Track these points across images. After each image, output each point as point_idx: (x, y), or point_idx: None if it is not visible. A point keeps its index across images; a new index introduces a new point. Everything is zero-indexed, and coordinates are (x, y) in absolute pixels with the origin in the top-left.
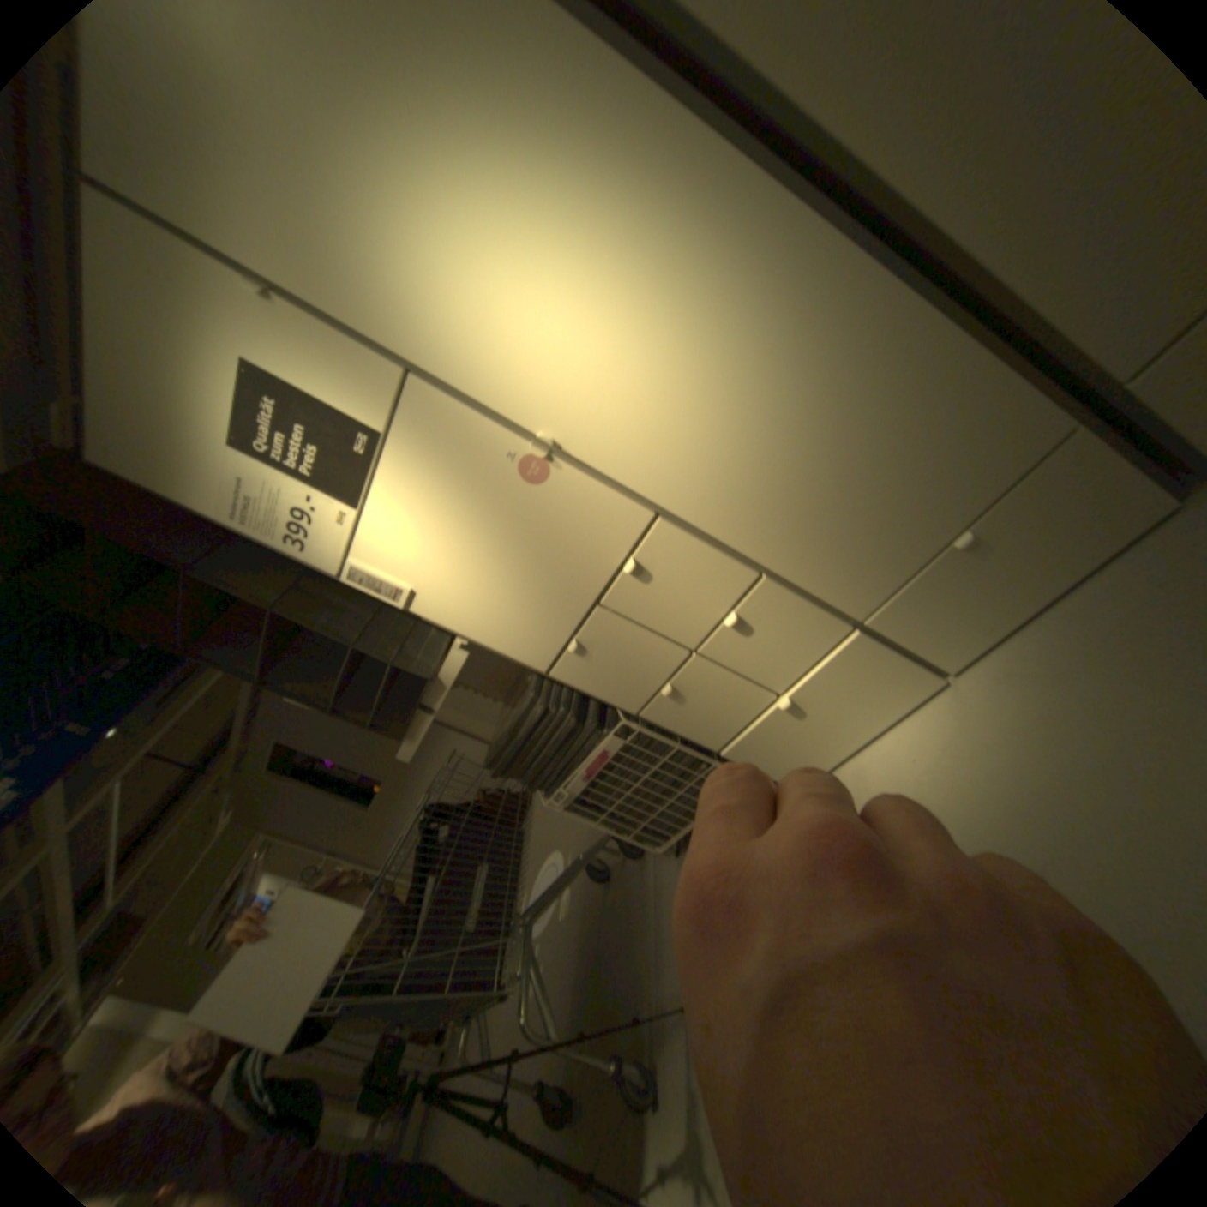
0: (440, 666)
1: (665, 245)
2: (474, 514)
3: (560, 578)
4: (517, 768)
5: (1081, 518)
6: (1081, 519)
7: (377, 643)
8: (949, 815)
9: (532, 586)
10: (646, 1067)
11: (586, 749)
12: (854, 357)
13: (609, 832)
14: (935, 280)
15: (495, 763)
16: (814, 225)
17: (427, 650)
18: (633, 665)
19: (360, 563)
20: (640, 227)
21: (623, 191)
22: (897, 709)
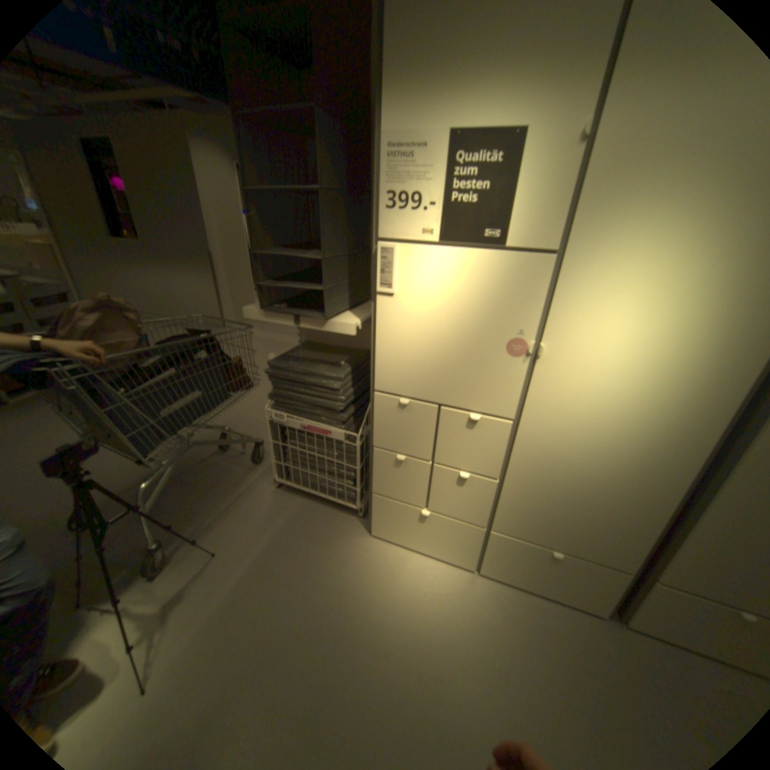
0: (334, 317)
1: (681, 380)
2: (470, 319)
3: (447, 380)
4: (282, 383)
5: (586, 590)
6: (586, 590)
7: (329, 271)
8: (425, 618)
9: (433, 366)
10: (161, 555)
11: (323, 419)
12: (641, 482)
13: (271, 449)
14: (686, 497)
15: (275, 368)
16: (708, 445)
17: (338, 302)
18: (407, 435)
19: (398, 252)
20: (689, 365)
21: (708, 351)
22: (447, 558)
